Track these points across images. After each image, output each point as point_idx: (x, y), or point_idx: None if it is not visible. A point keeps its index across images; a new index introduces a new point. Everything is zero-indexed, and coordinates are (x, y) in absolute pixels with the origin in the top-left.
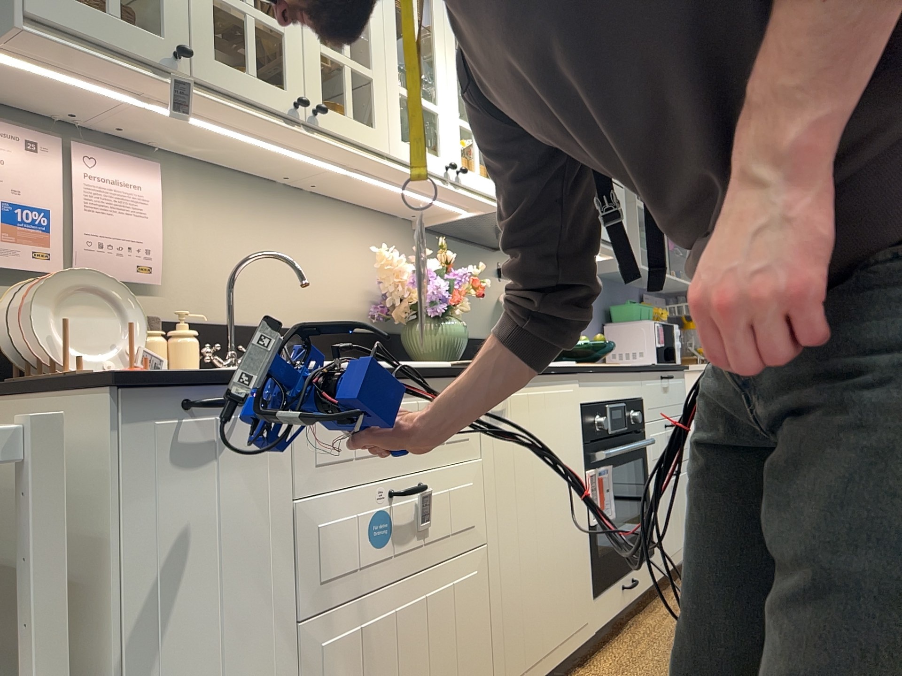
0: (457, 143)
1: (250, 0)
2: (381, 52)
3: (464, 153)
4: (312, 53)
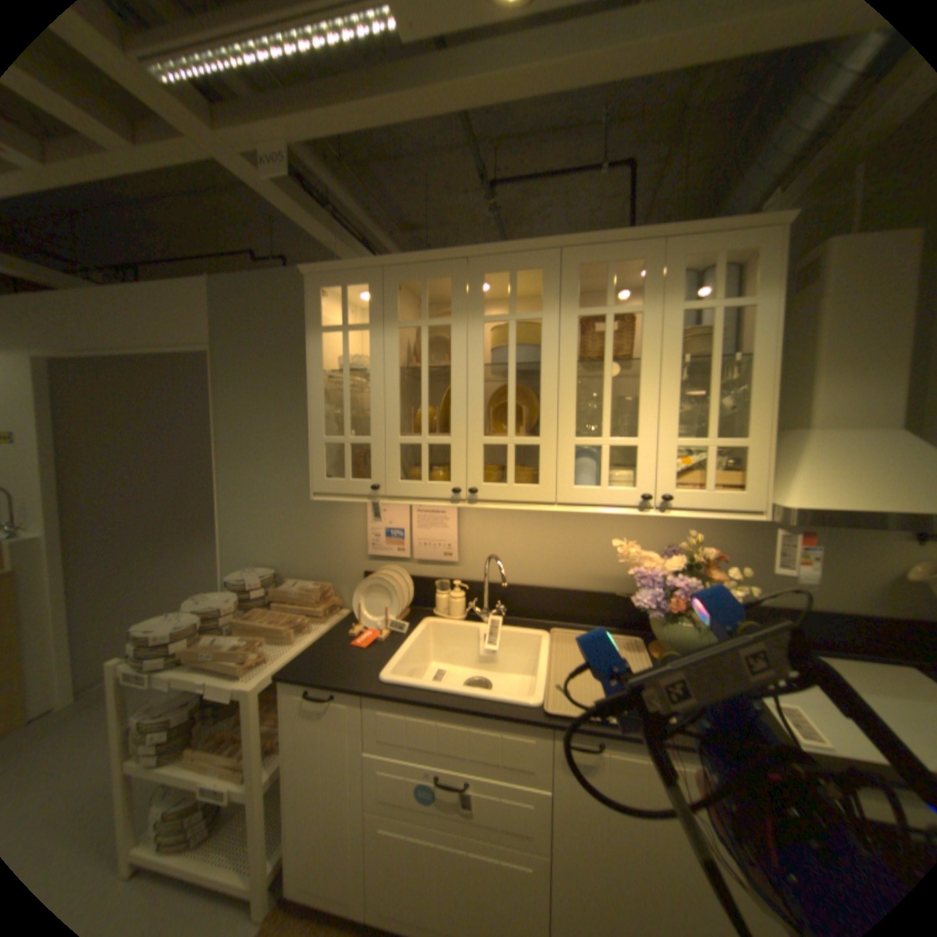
0: (670, 467)
1: (425, 435)
2: (551, 418)
3: (698, 467)
4: (475, 449)
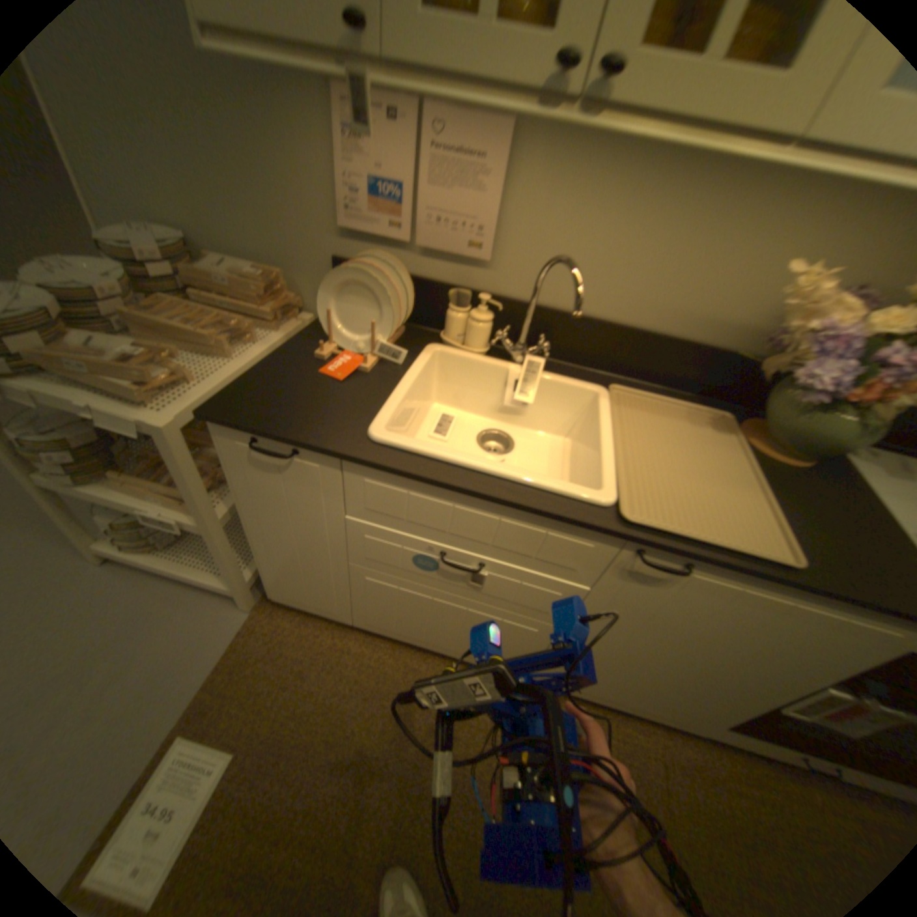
0: None
1: None
2: None
3: None
4: None
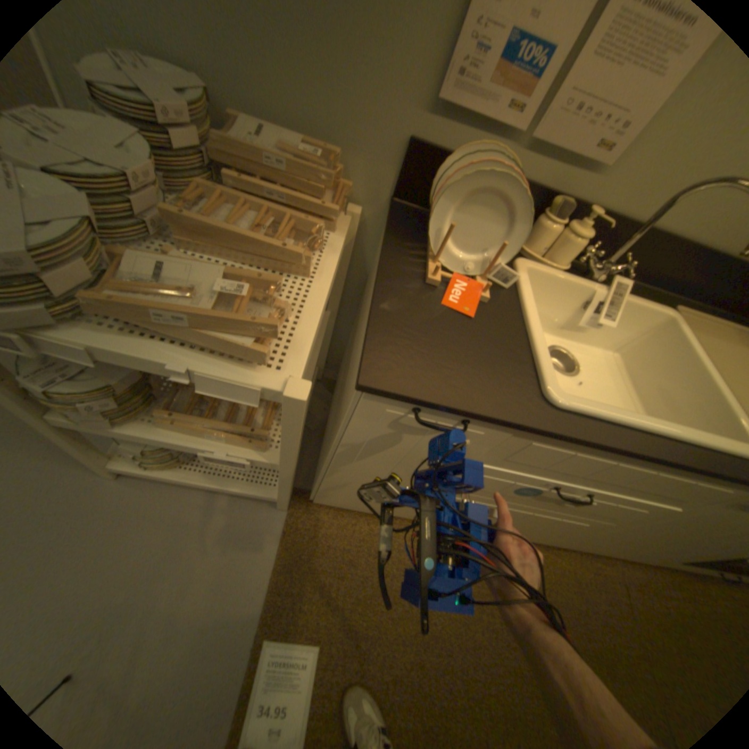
0: None
1: None
2: None
3: None
4: None
